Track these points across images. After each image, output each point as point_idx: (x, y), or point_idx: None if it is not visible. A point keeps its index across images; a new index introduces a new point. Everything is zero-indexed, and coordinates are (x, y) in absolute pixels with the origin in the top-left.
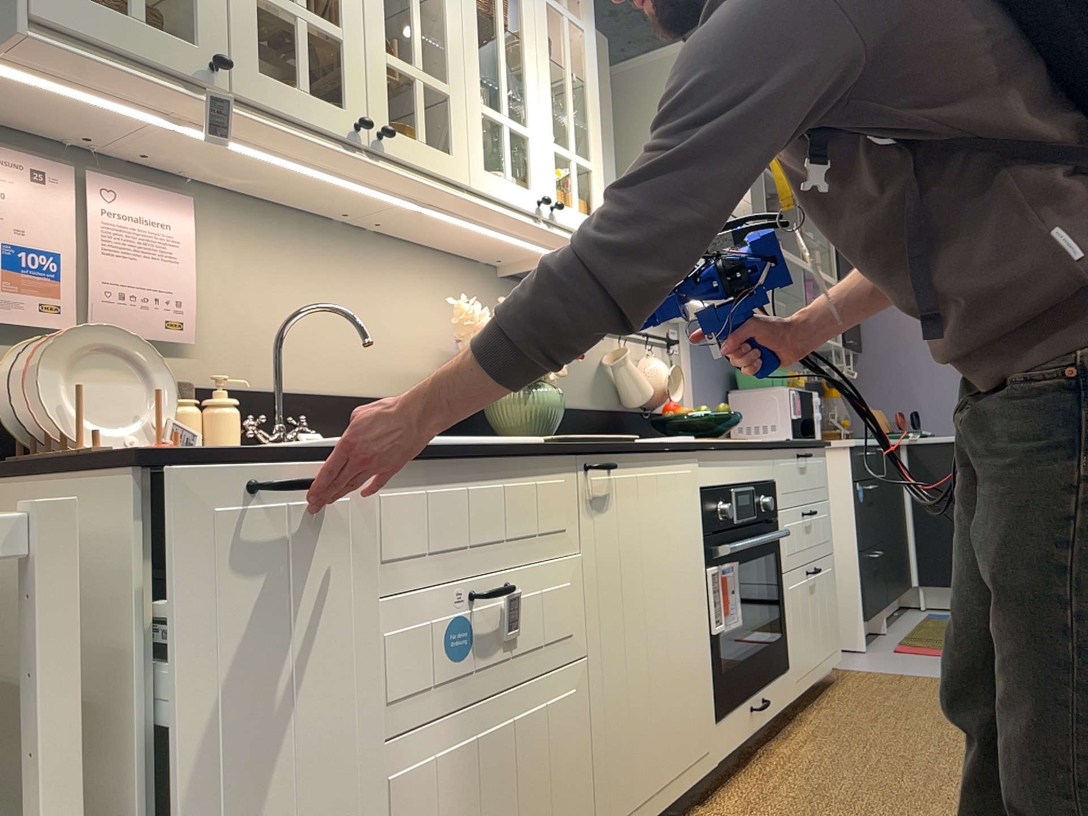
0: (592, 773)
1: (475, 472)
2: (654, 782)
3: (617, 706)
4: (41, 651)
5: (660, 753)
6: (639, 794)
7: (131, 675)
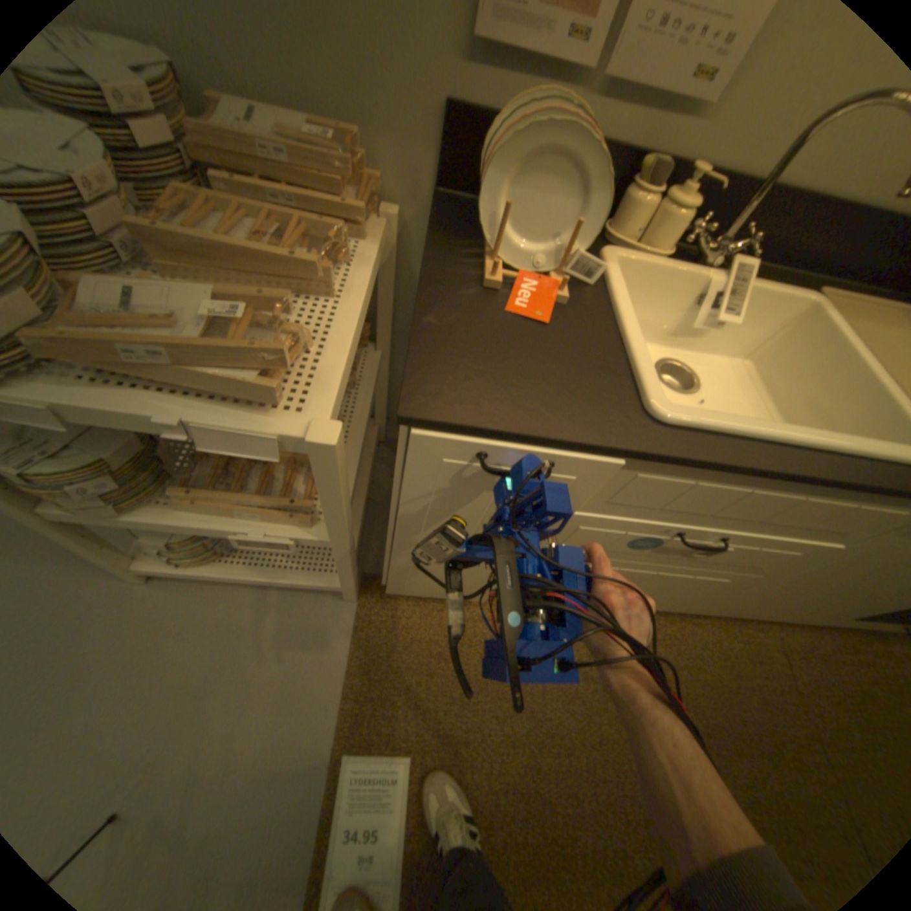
0: (703, 600)
1: (786, 486)
2: (752, 615)
3: (764, 595)
4: (327, 496)
5: (775, 613)
6: (732, 613)
7: (397, 497)
